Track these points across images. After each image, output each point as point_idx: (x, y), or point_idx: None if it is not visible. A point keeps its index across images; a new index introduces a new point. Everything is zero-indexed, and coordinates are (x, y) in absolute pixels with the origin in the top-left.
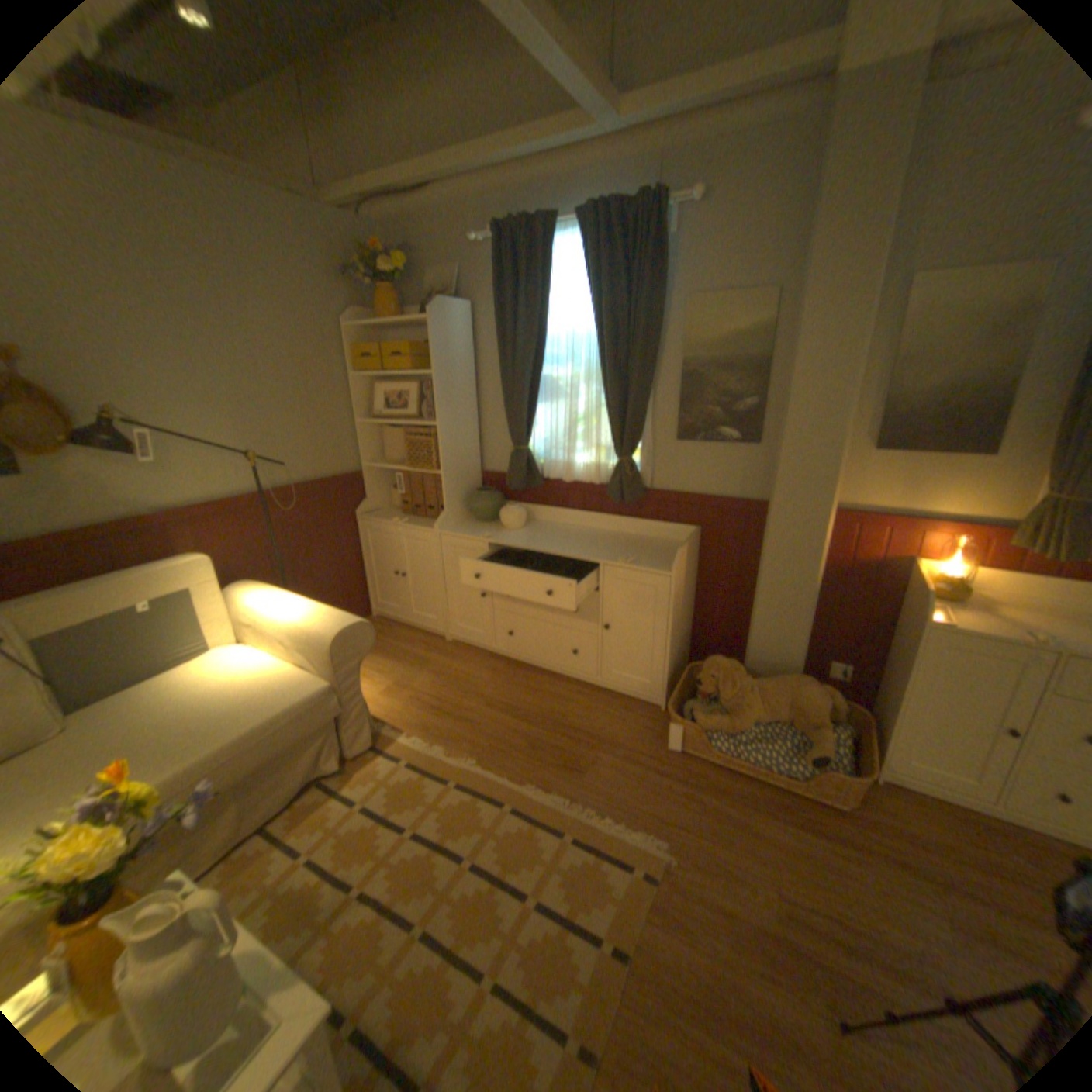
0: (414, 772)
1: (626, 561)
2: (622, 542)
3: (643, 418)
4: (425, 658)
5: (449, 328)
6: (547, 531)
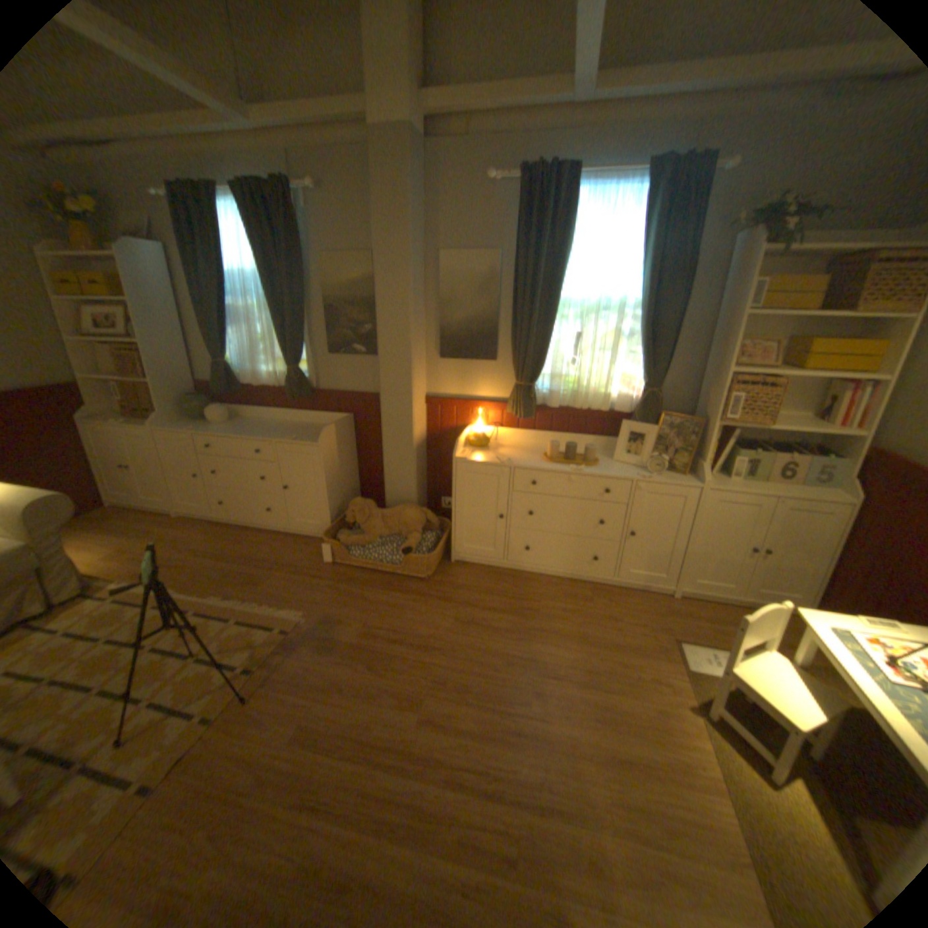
0: (117, 606)
1: (290, 440)
2: (298, 429)
3: (300, 339)
4: (148, 533)
5: (139, 266)
6: (244, 425)
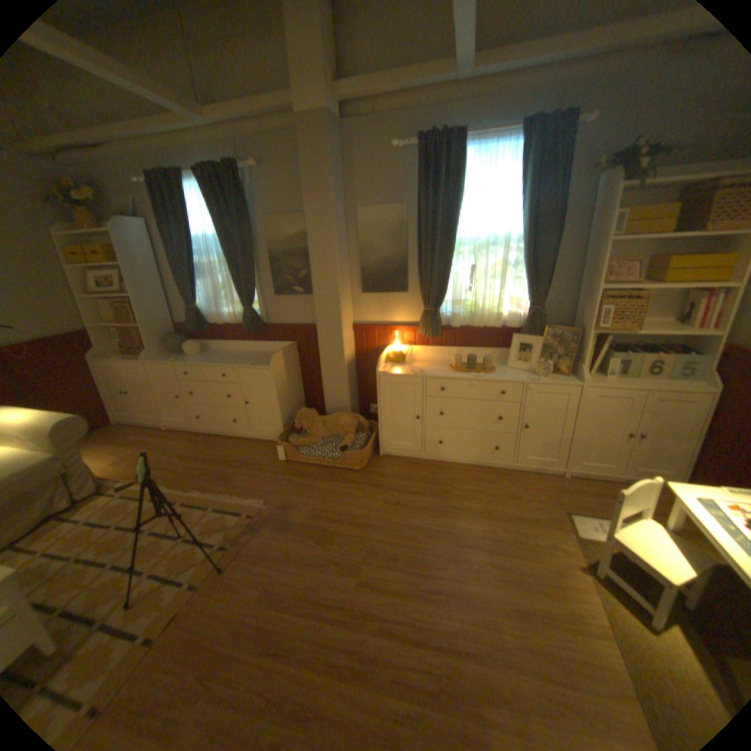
0: (123, 500)
1: (248, 365)
2: (254, 356)
3: (252, 285)
4: (144, 443)
5: (127, 237)
6: (212, 355)
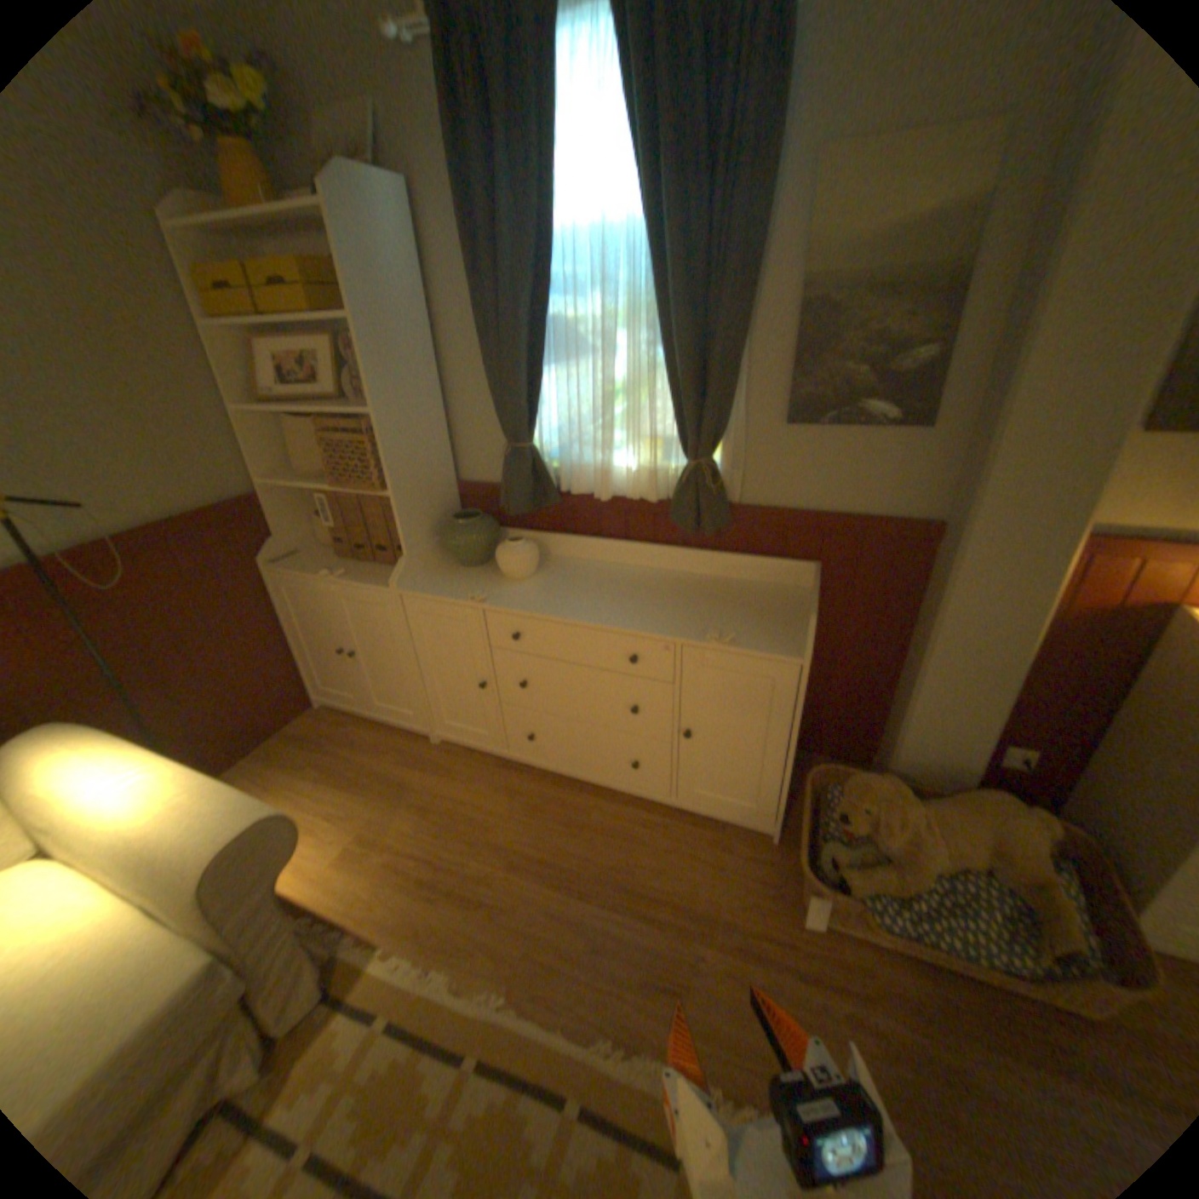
0: (402, 1041)
1: (722, 638)
2: (700, 593)
3: (735, 387)
4: (402, 781)
5: (370, 226)
6: (575, 578)
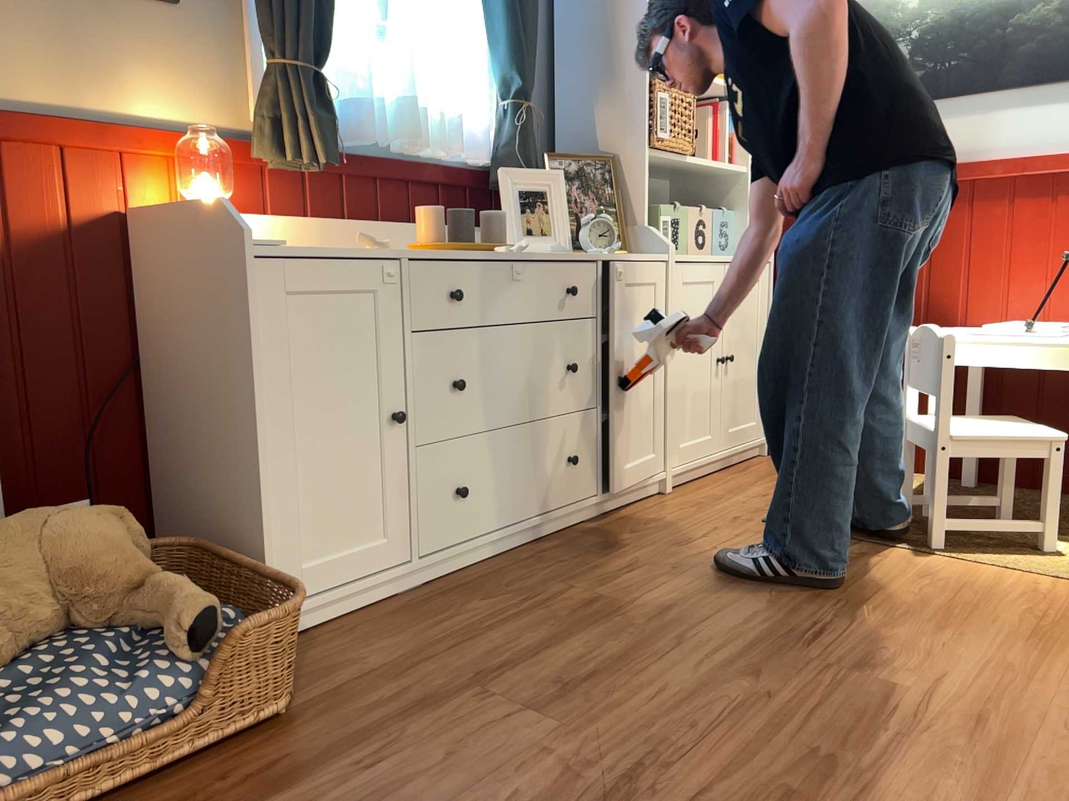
0: None
1: None
2: None
3: None
4: None
5: None
6: None
